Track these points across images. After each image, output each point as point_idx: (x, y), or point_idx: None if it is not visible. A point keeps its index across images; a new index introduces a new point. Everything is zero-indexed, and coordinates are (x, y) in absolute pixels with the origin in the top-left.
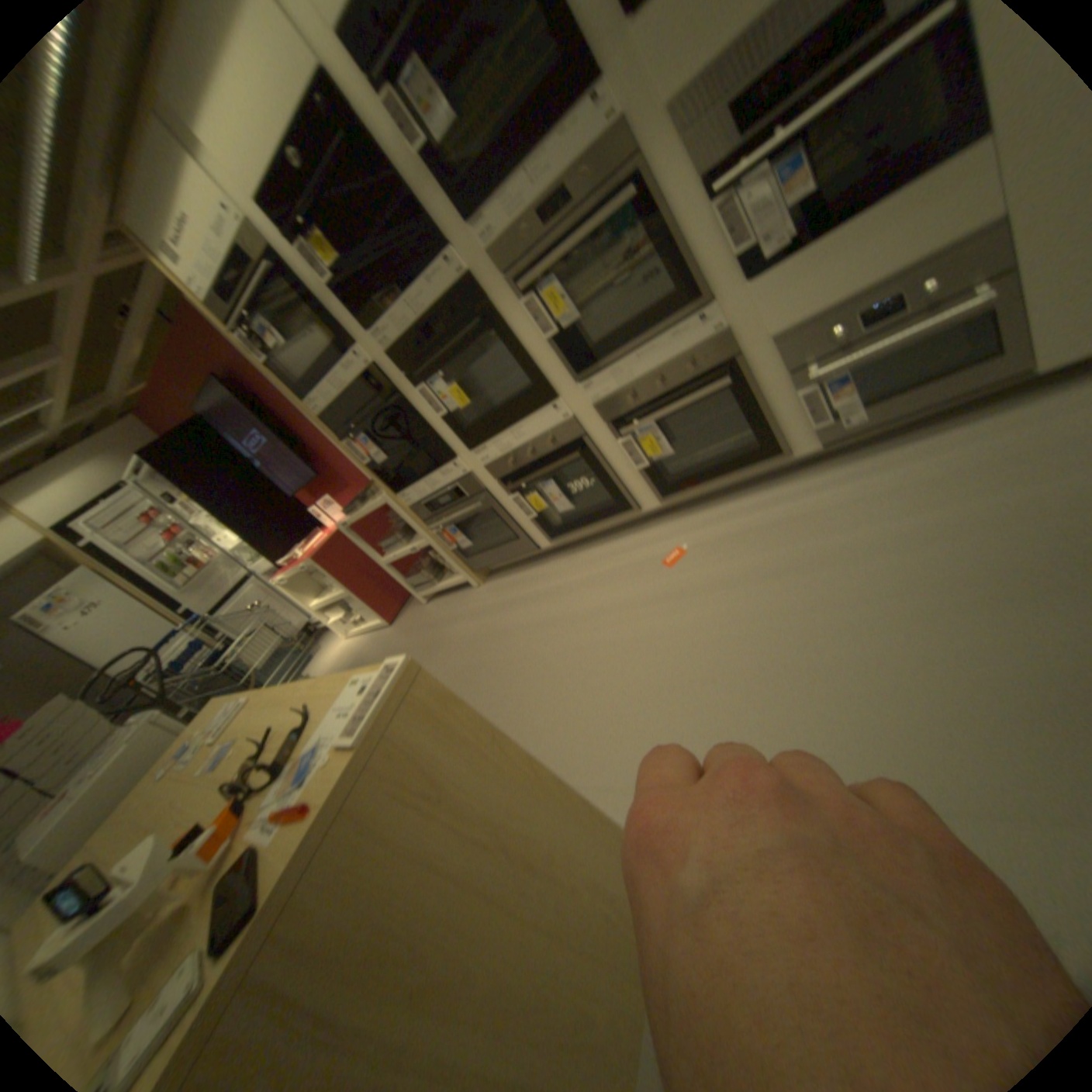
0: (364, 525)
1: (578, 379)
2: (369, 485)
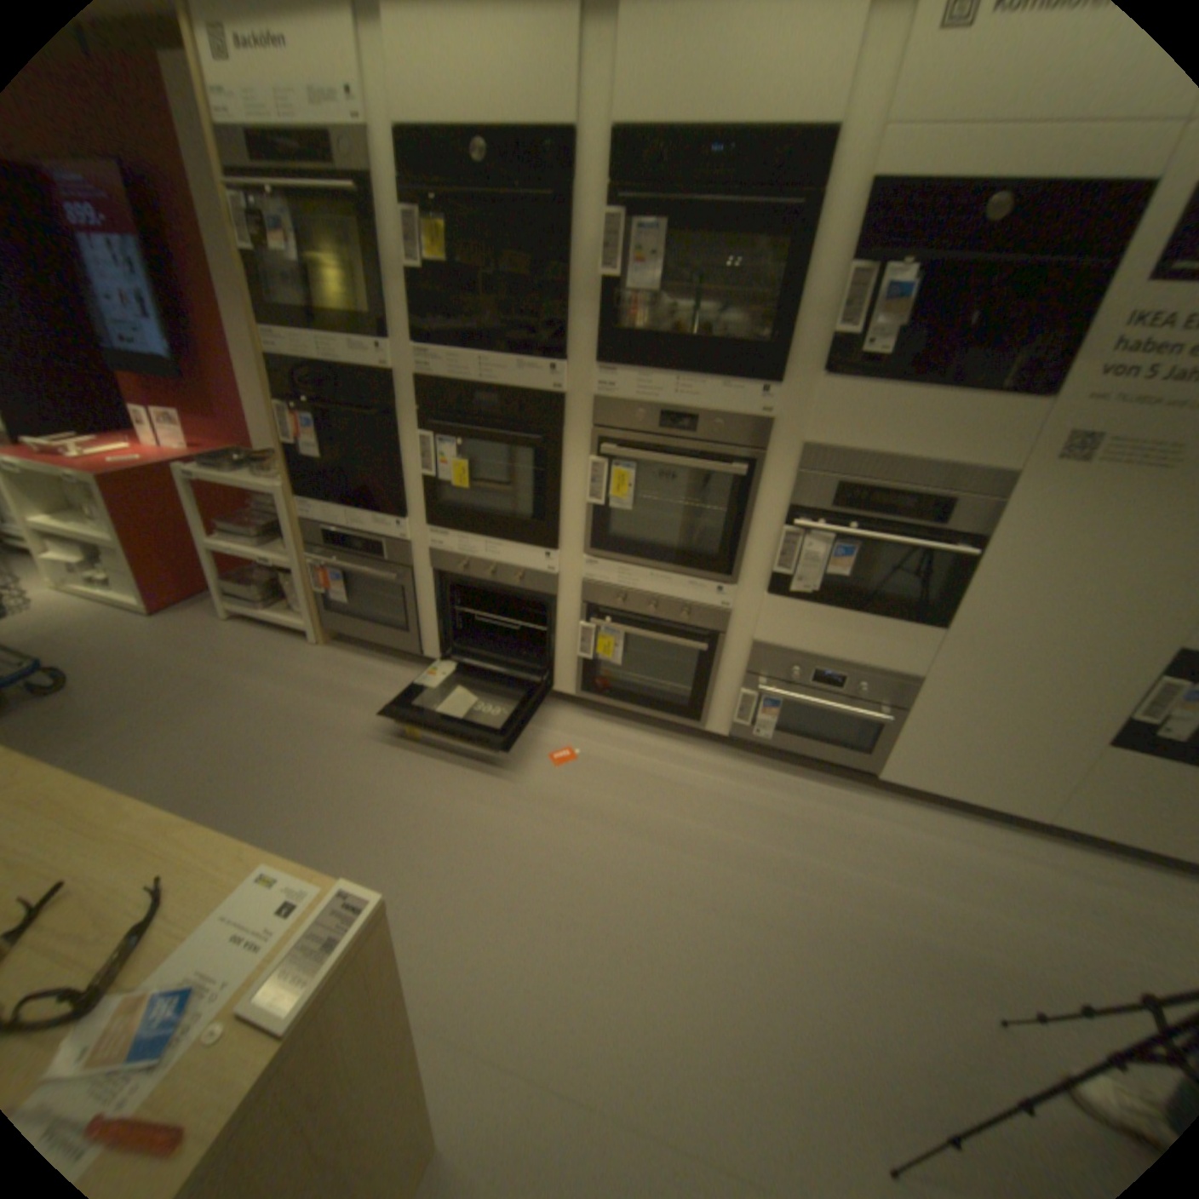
0: (199, 484)
1: (584, 557)
2: (251, 455)
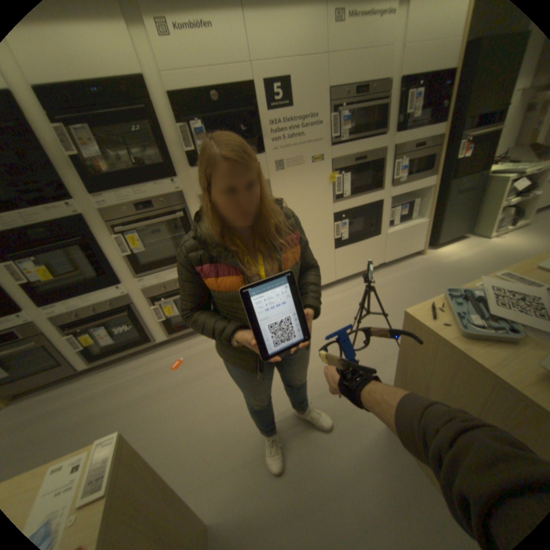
0: None
1: (134, 280)
2: None
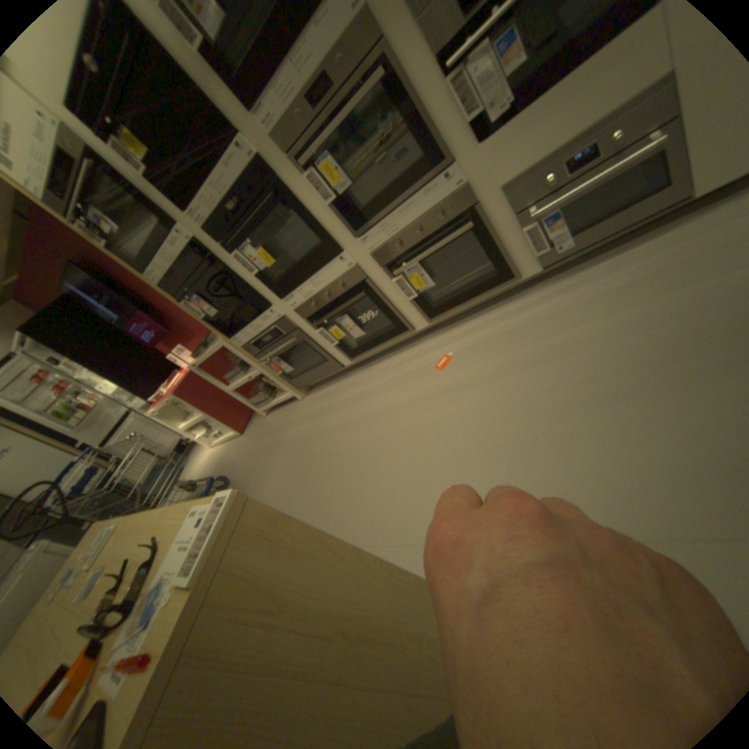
0: (212, 365)
1: (357, 237)
2: (210, 335)
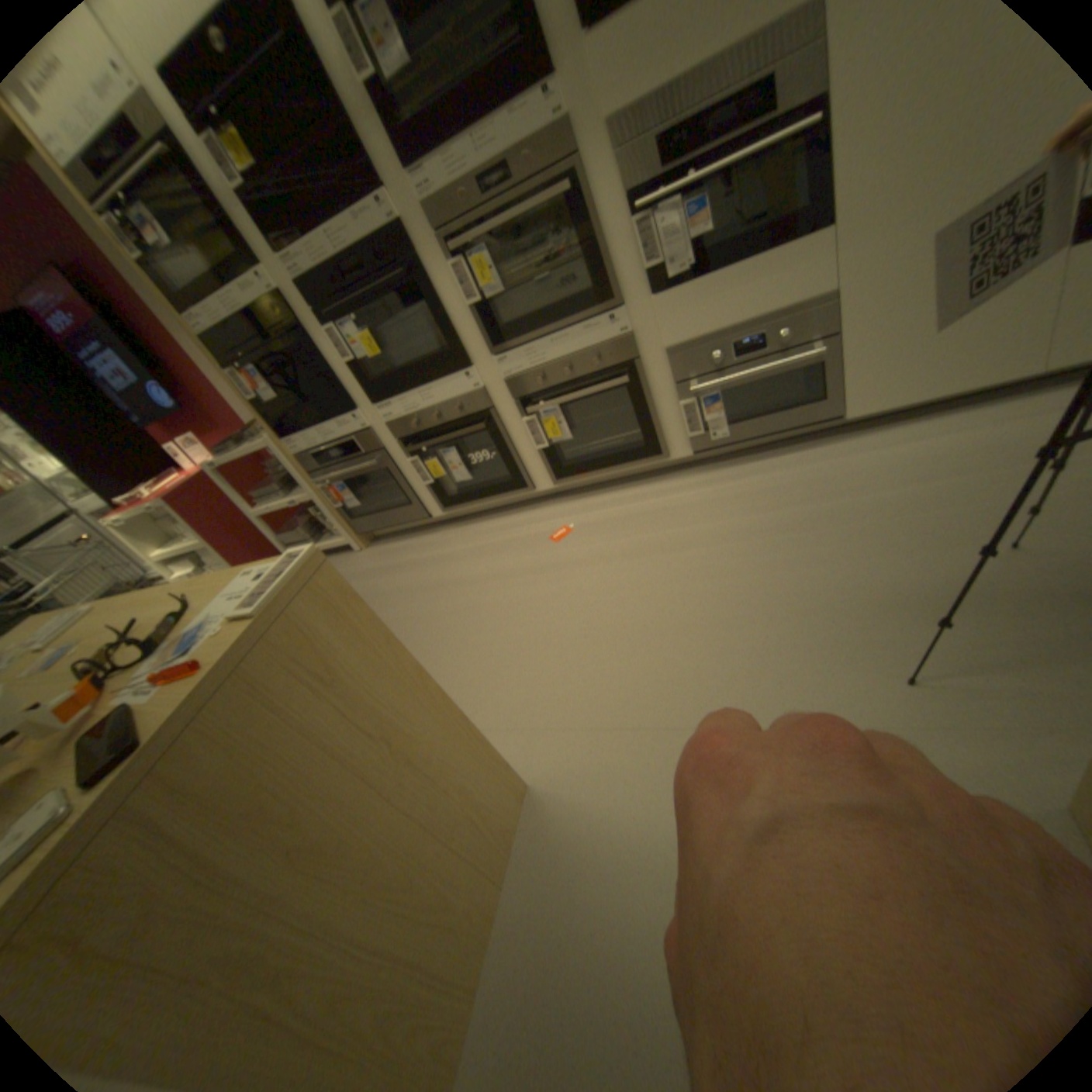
0: (232, 474)
1: (493, 354)
2: (246, 429)
